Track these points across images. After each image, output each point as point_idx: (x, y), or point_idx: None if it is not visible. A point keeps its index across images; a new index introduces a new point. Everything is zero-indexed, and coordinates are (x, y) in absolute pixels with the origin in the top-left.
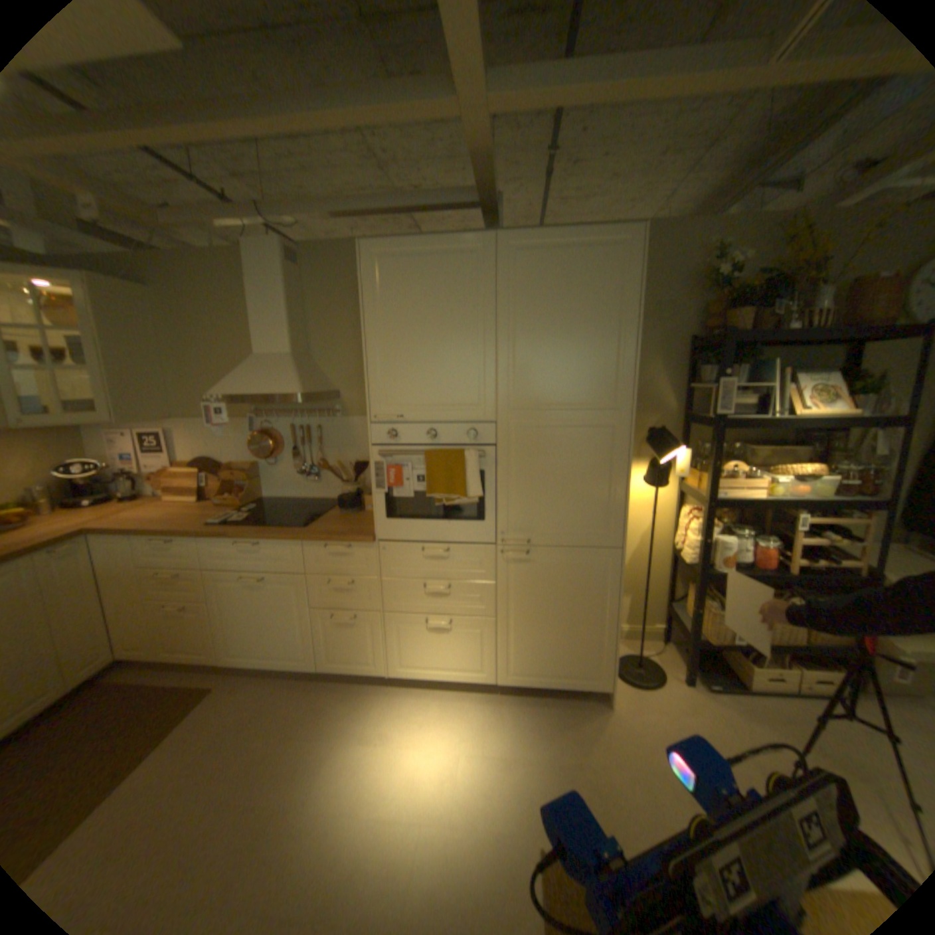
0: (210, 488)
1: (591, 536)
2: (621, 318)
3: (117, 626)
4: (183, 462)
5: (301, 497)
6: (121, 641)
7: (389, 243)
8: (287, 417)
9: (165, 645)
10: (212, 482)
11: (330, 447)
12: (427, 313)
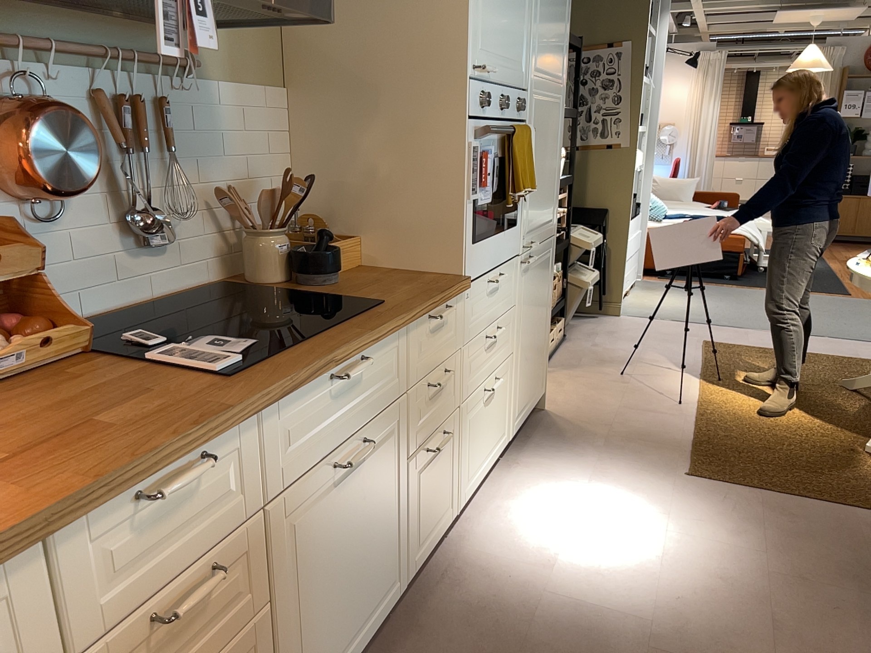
0: None
1: (547, 227)
2: None
3: None
4: None
5: (129, 304)
6: None
7: None
8: (84, 70)
9: None
10: None
11: (187, 158)
12: None
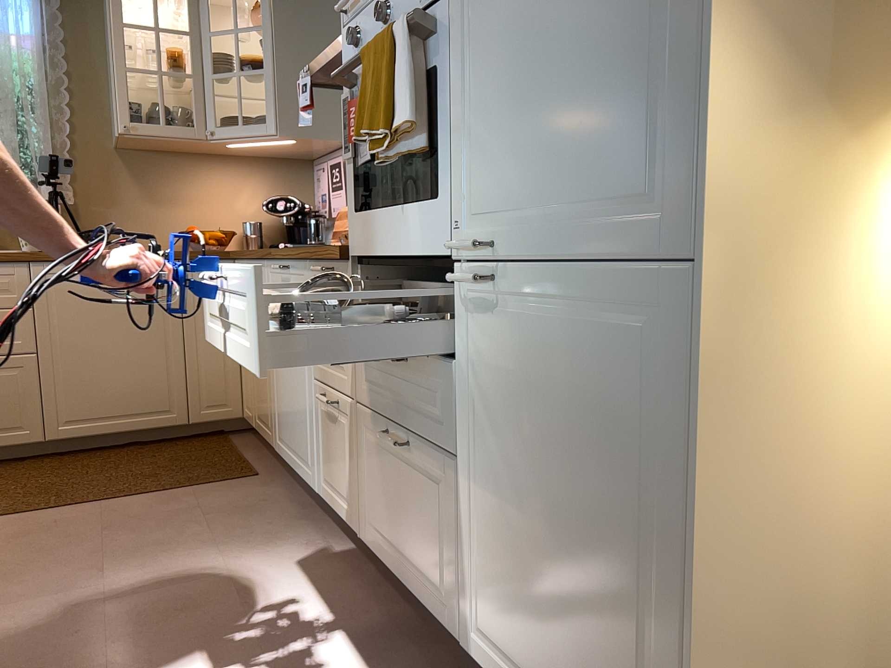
0: None
1: (630, 223)
2: None
3: (244, 375)
4: None
5: None
6: (245, 395)
7: None
8: None
9: (257, 407)
10: None
11: None
12: None
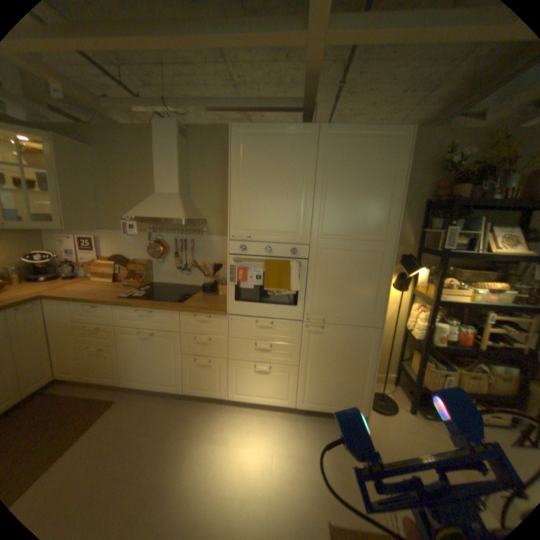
0: (121, 274)
1: (363, 320)
2: (394, 184)
3: (58, 358)
4: (105, 257)
5: (177, 283)
6: (59, 367)
7: (251, 127)
8: (173, 233)
9: (87, 371)
10: (122, 270)
11: (198, 253)
12: (271, 173)
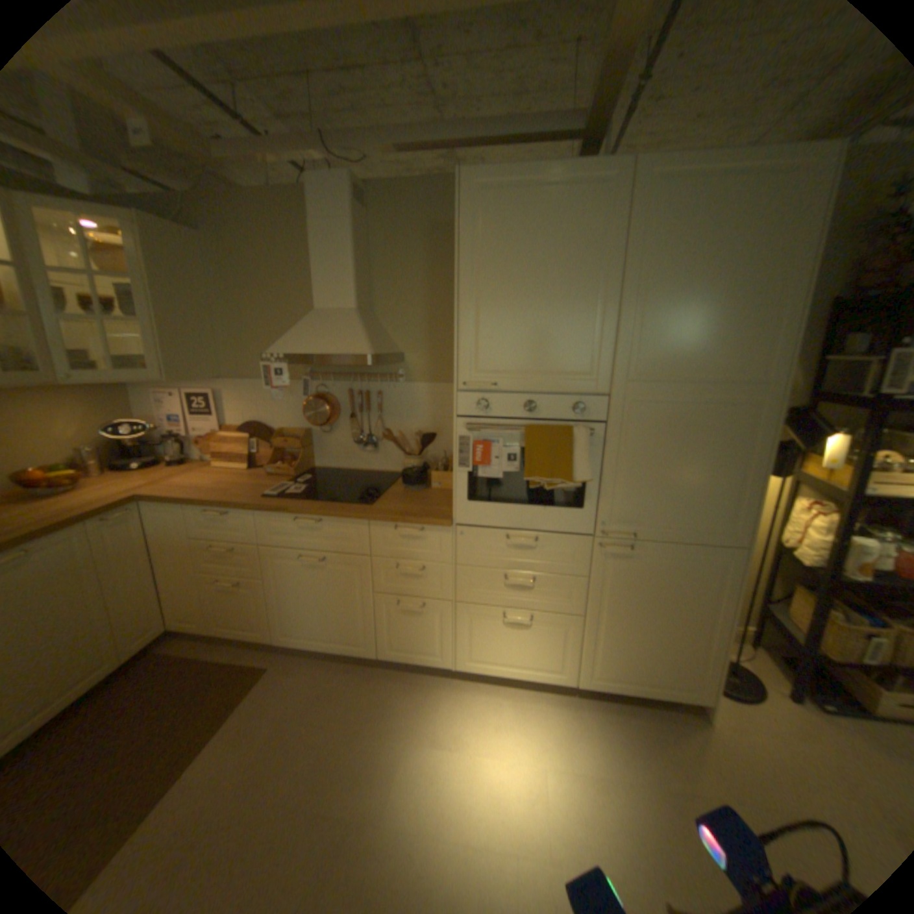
0: (263, 456)
1: (713, 533)
2: (790, 269)
3: (171, 598)
4: (234, 427)
5: (357, 469)
6: (174, 613)
7: (499, 171)
8: (346, 381)
9: (219, 620)
10: (264, 449)
11: (392, 416)
12: (539, 260)
